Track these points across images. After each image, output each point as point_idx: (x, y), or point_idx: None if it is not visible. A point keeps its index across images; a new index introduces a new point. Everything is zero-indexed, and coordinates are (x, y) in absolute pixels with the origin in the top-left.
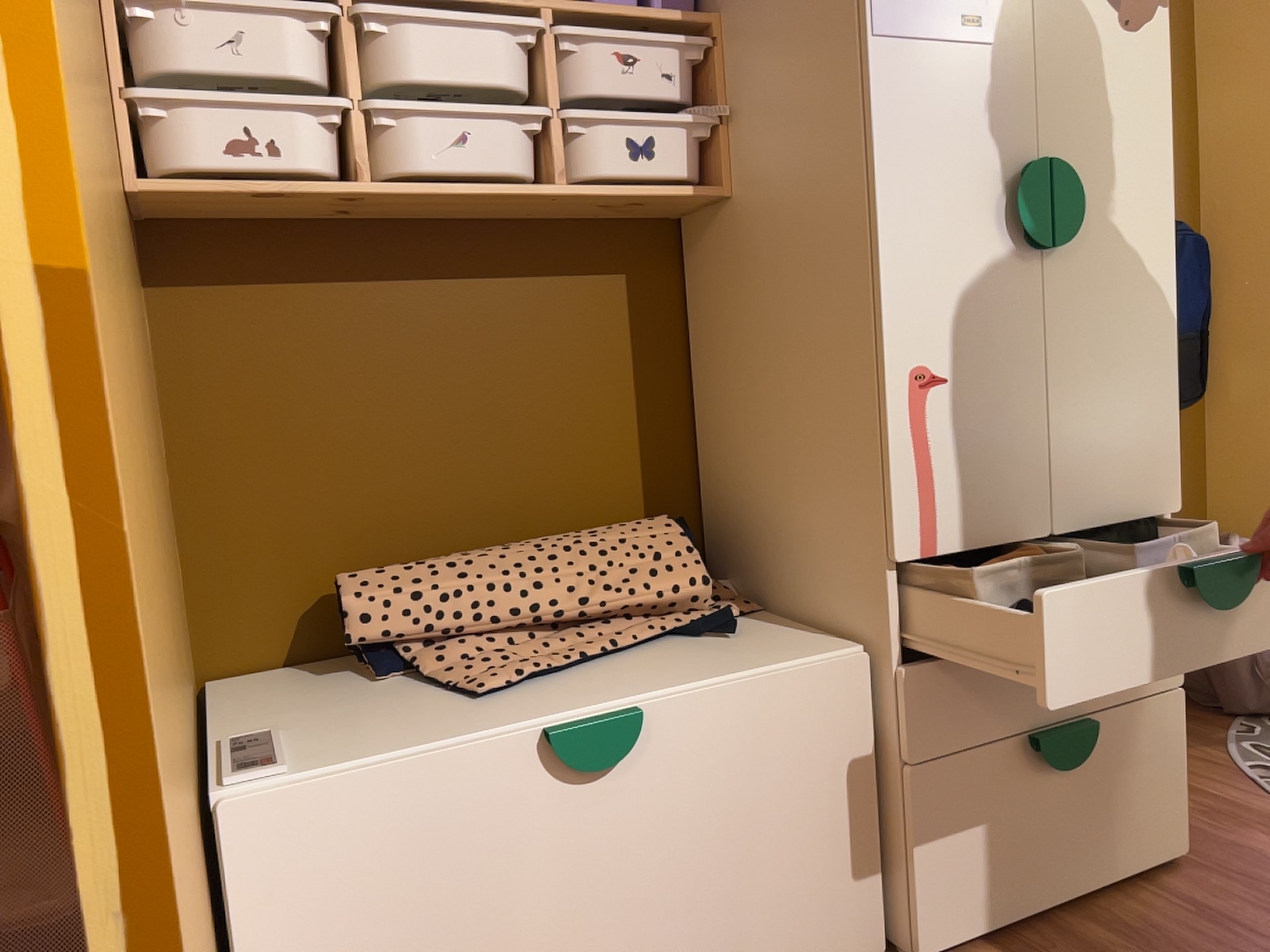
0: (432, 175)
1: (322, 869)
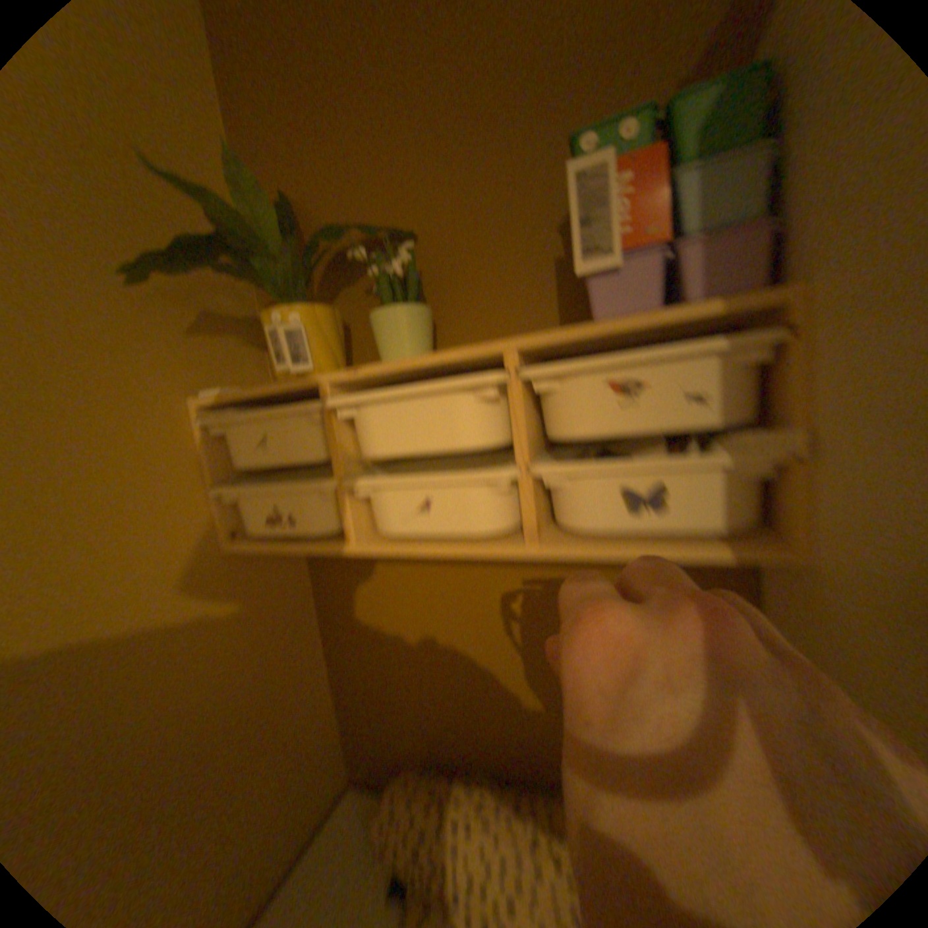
0: (400, 538)
1: None
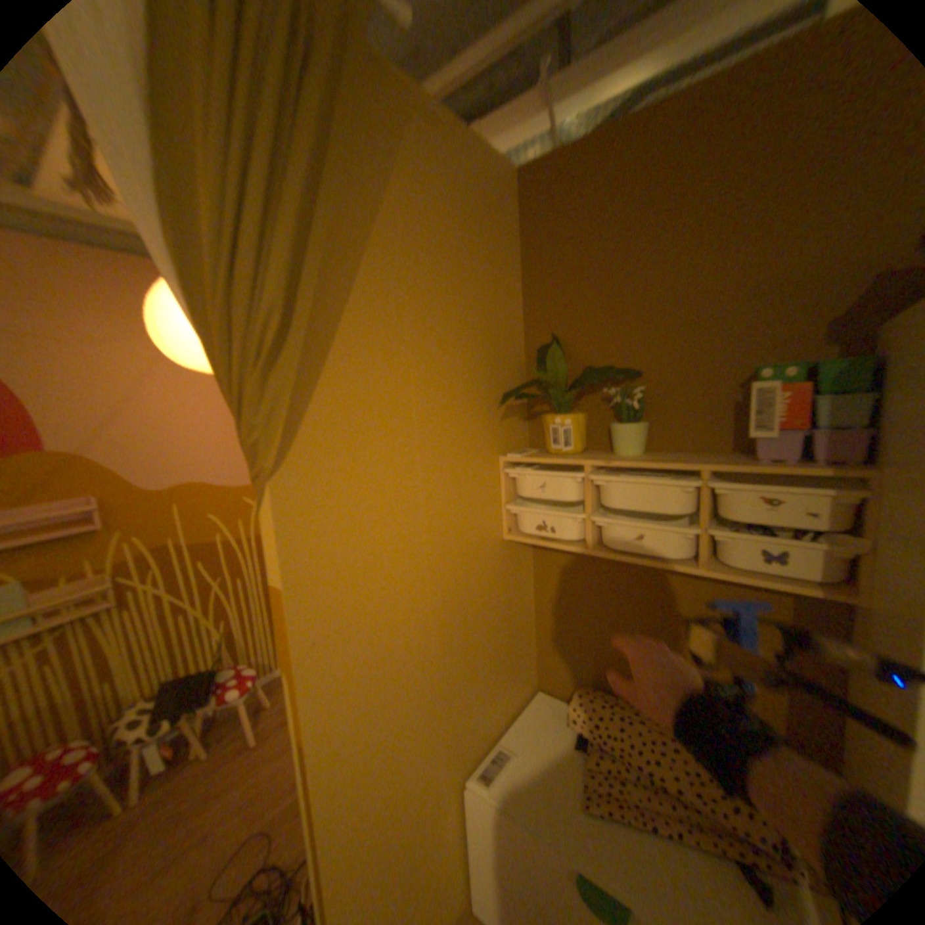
0: (622, 551)
1: (492, 836)
